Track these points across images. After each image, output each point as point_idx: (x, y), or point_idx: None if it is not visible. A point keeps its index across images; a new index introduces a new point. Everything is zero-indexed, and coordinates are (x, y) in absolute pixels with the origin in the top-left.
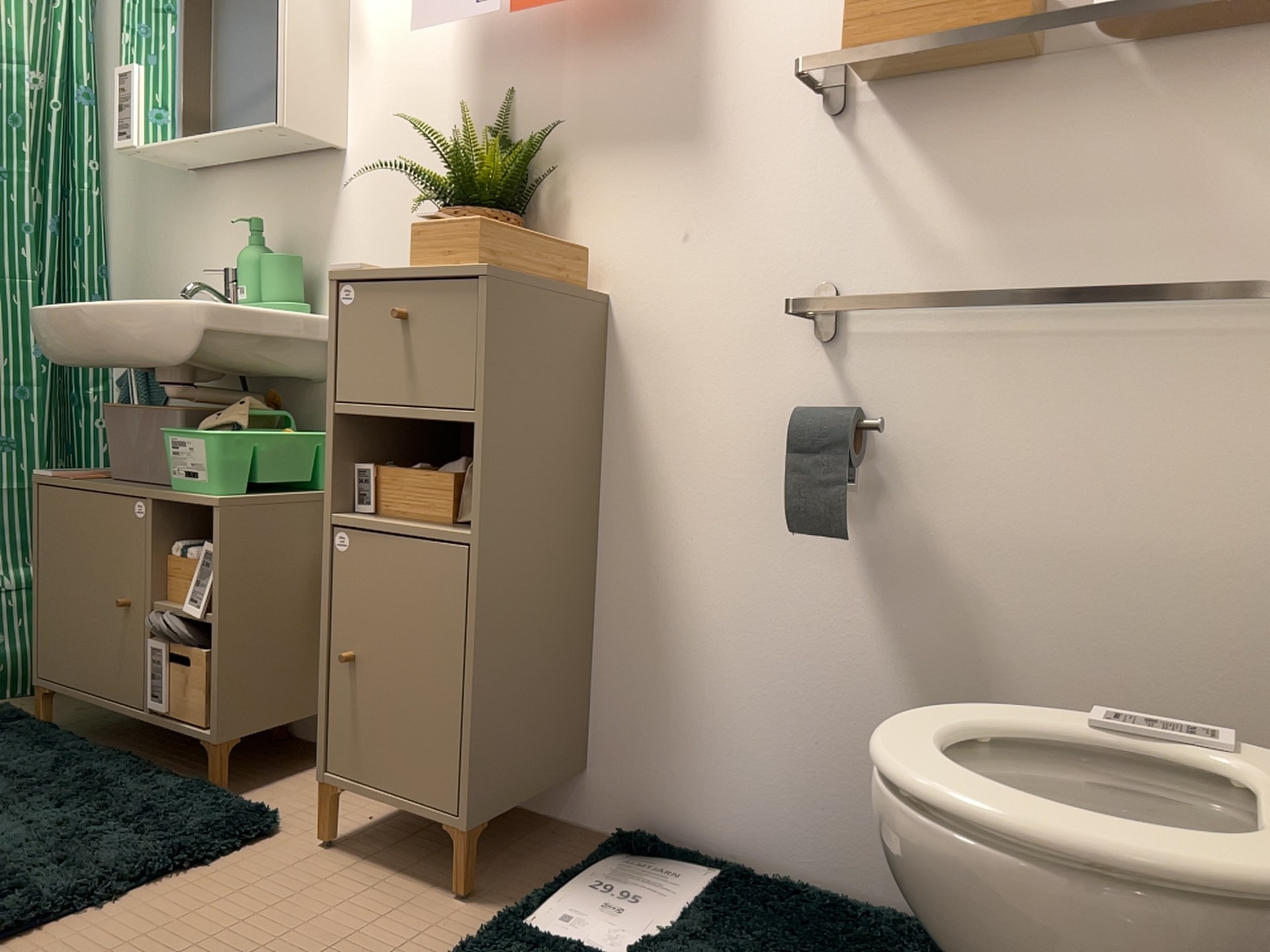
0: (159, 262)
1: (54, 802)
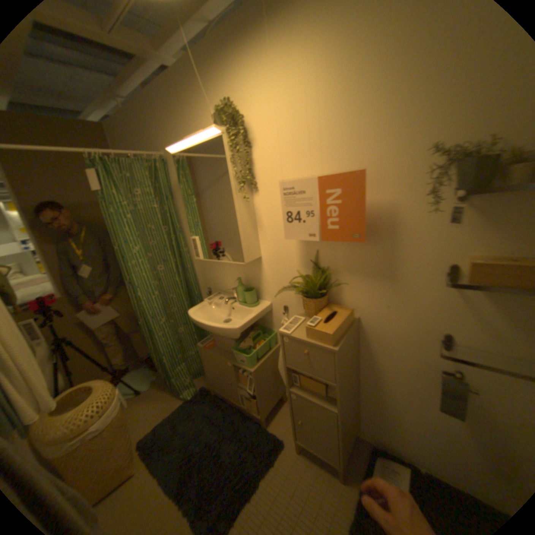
0: (208, 274)
1: (229, 441)
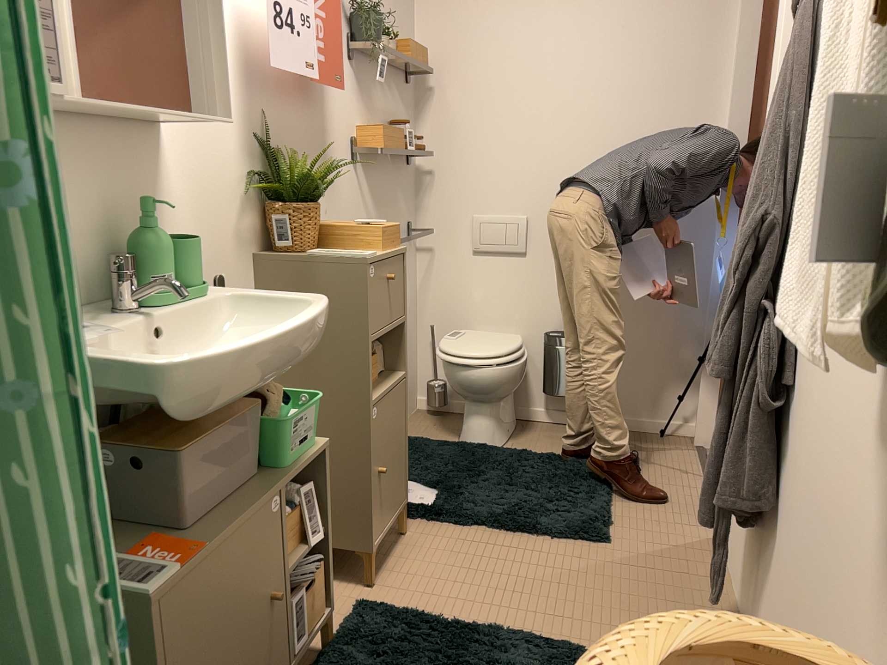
0: None
1: None
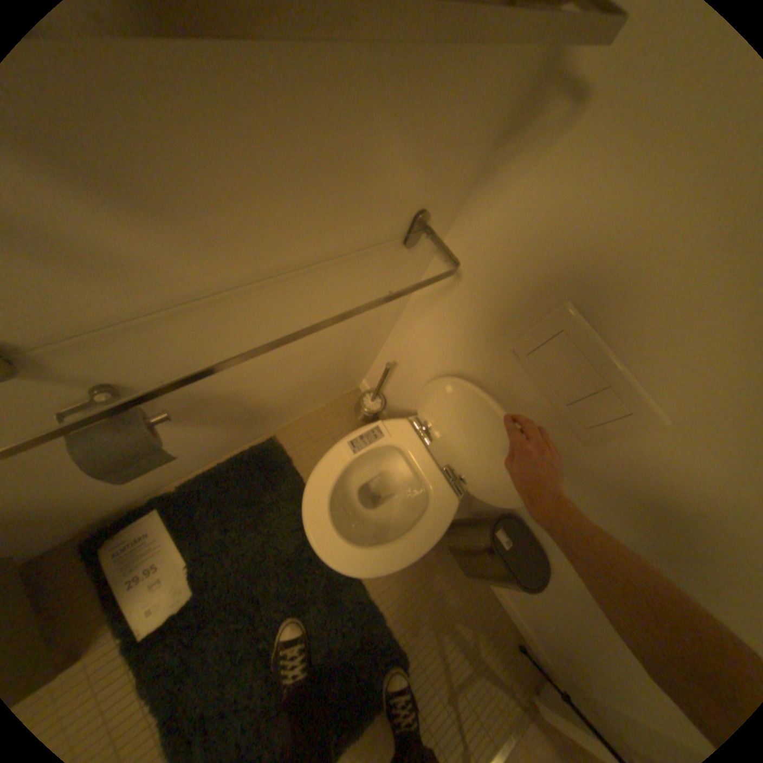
0: None
1: None
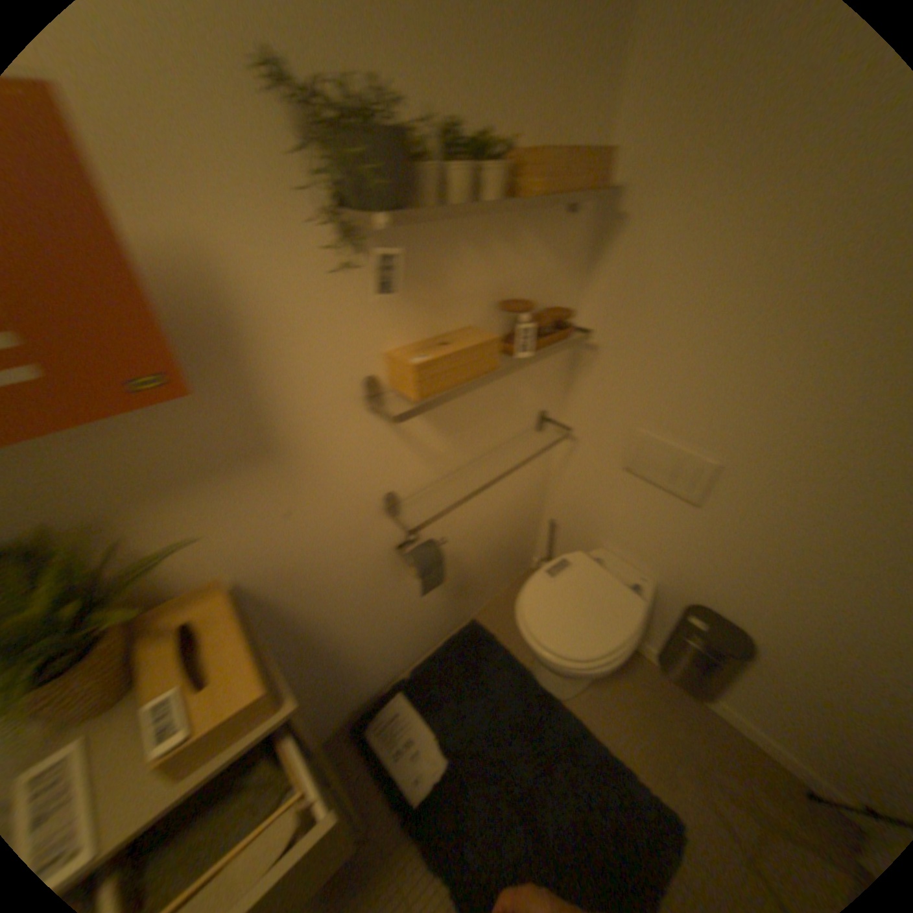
0: None
1: None
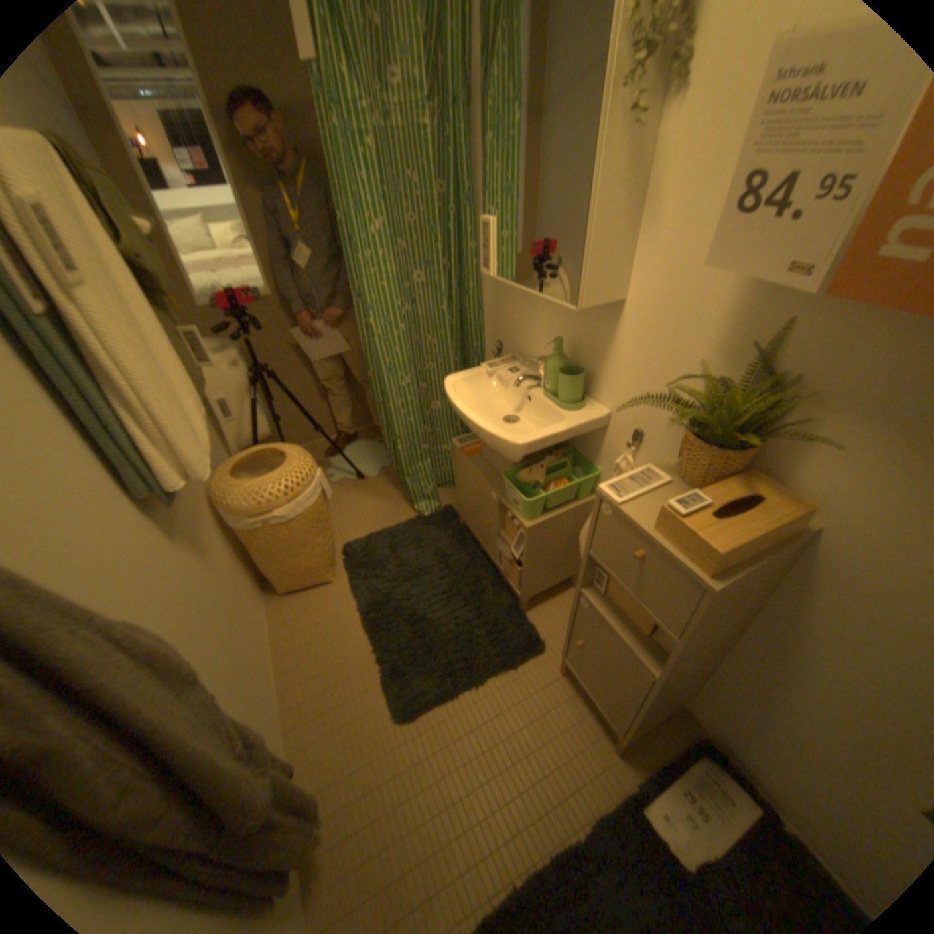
0: (505, 312)
1: (465, 603)
